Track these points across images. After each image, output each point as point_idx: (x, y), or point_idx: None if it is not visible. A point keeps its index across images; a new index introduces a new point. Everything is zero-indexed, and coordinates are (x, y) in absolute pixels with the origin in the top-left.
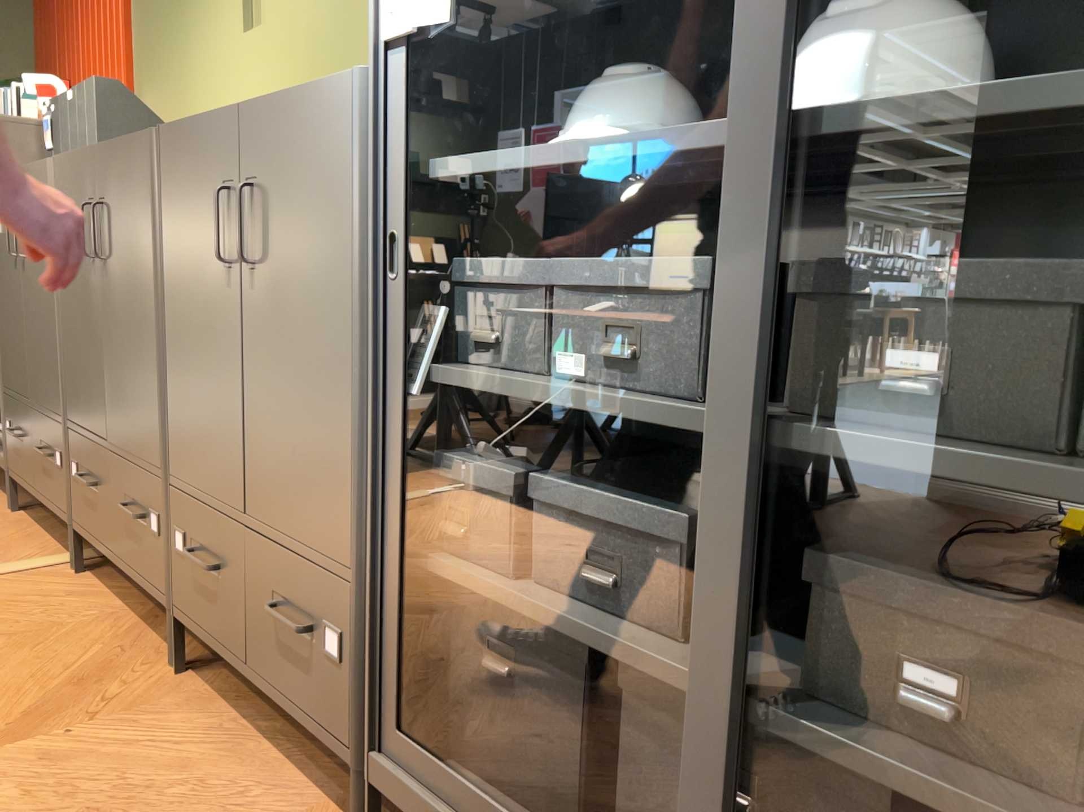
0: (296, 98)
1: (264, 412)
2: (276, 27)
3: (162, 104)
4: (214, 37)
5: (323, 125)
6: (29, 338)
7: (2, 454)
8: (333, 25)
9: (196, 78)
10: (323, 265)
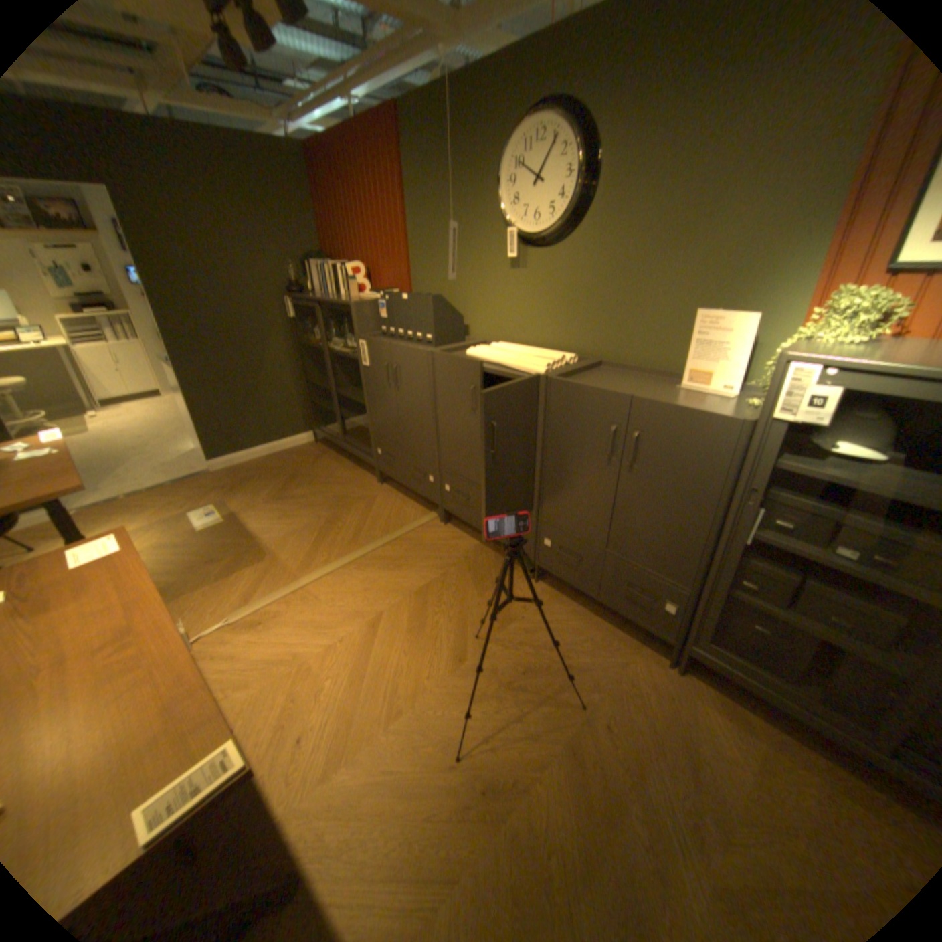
0: (689, 412)
1: (631, 519)
2: (539, 273)
3: (436, 287)
4: (484, 263)
5: (711, 432)
6: (403, 422)
7: (368, 458)
8: (589, 285)
9: (467, 281)
10: (697, 484)
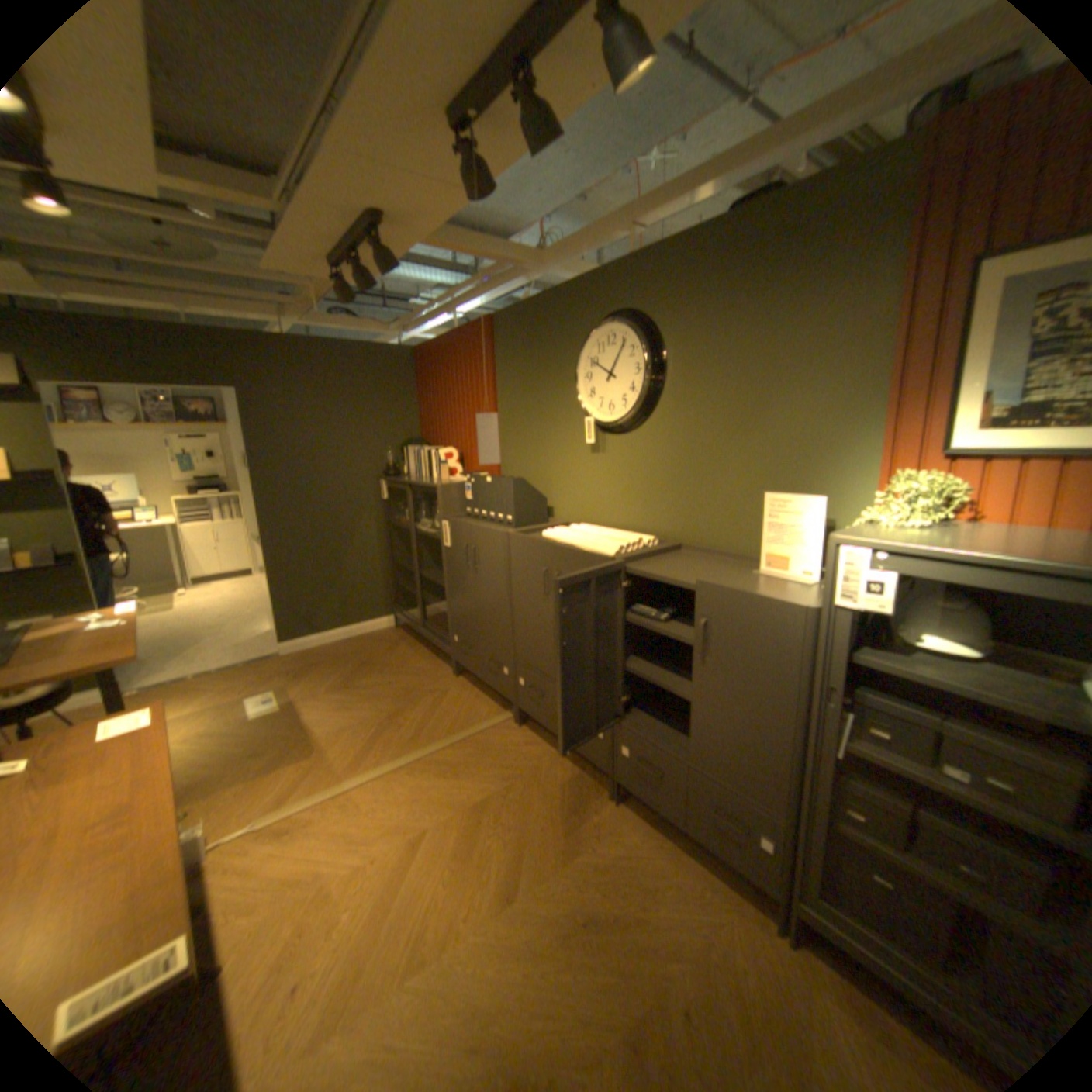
0: (751, 599)
1: (709, 723)
2: (617, 457)
3: (523, 470)
4: (566, 448)
5: (776, 621)
6: (479, 605)
7: (444, 645)
8: (664, 469)
9: (551, 465)
10: (771, 682)
